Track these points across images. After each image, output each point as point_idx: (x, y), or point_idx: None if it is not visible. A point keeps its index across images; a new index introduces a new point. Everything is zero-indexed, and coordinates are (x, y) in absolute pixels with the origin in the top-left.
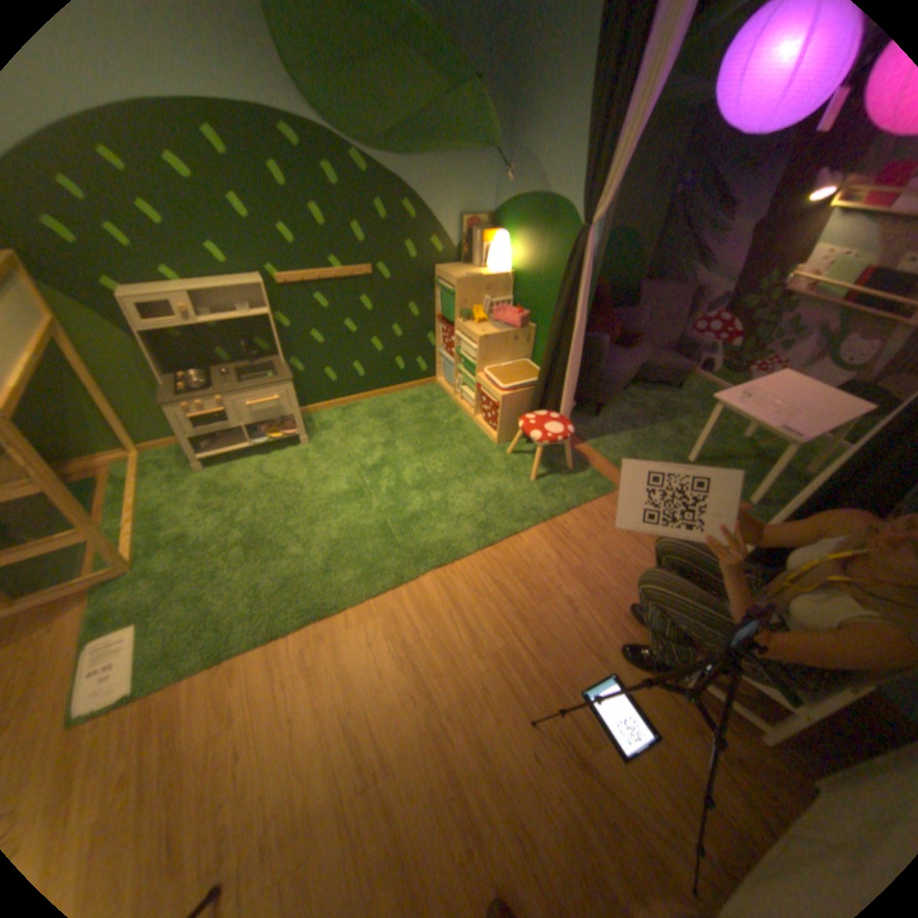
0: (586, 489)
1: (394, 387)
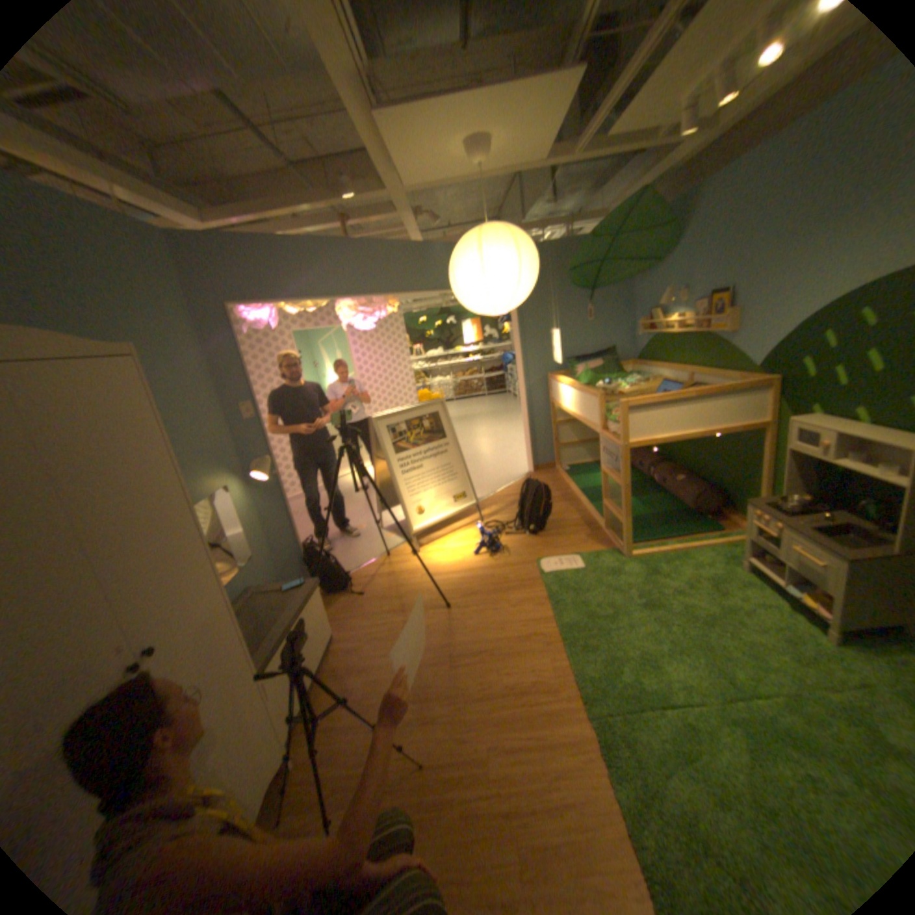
0: None
1: None
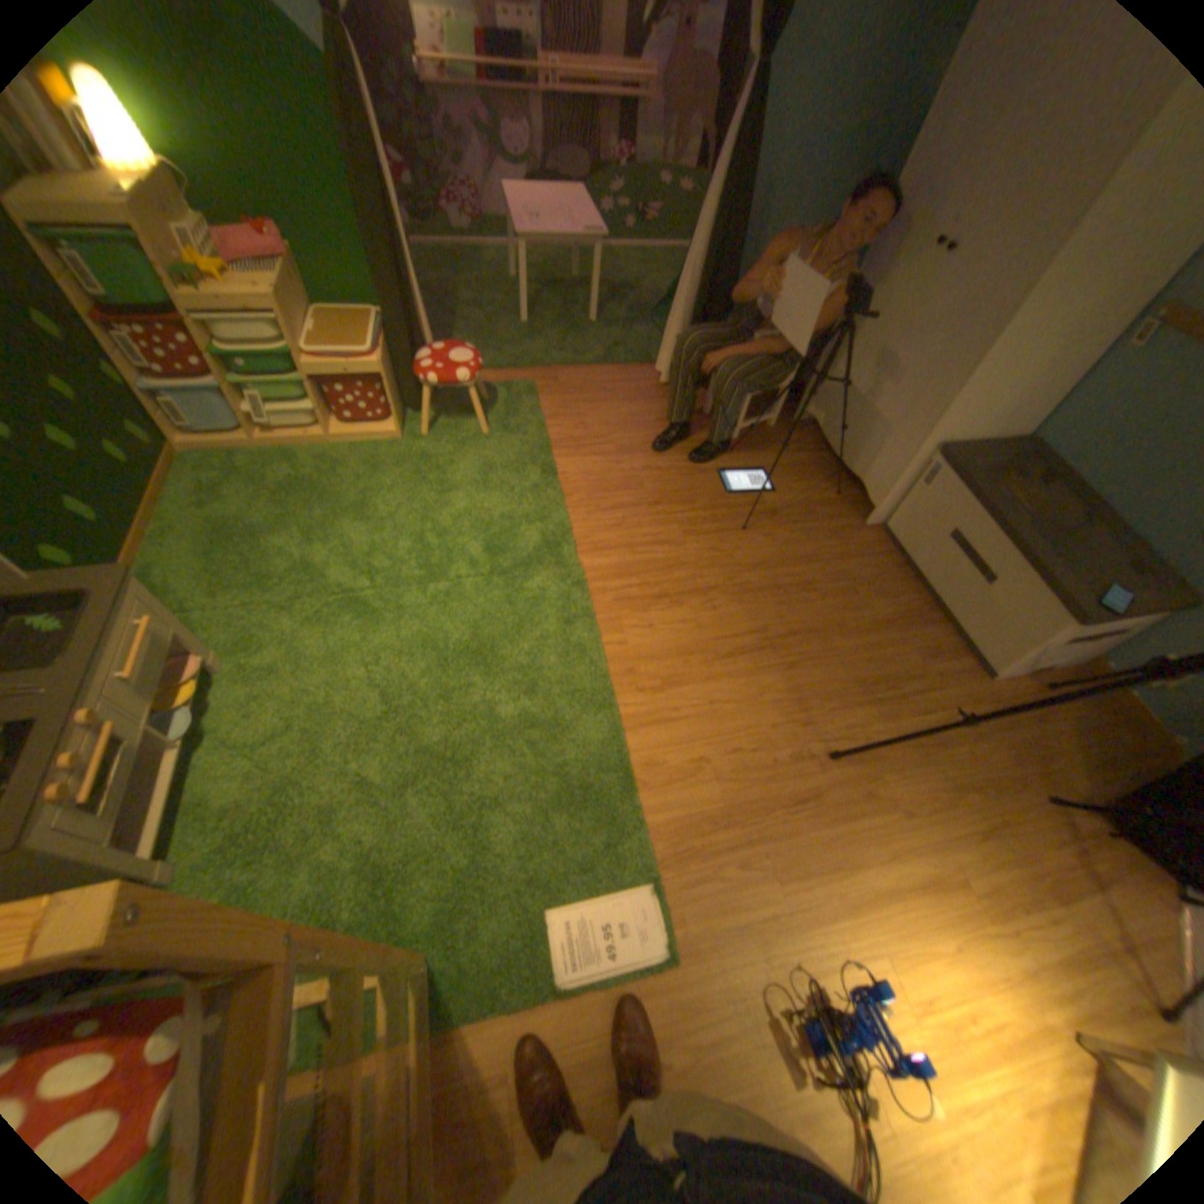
0: (520, 401)
1: (141, 499)
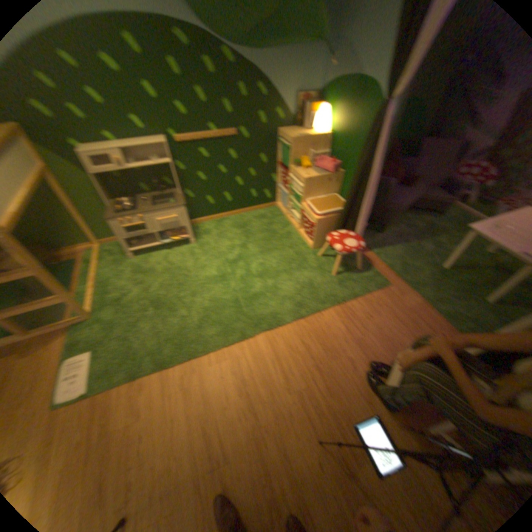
0: (370, 284)
1: (251, 208)
